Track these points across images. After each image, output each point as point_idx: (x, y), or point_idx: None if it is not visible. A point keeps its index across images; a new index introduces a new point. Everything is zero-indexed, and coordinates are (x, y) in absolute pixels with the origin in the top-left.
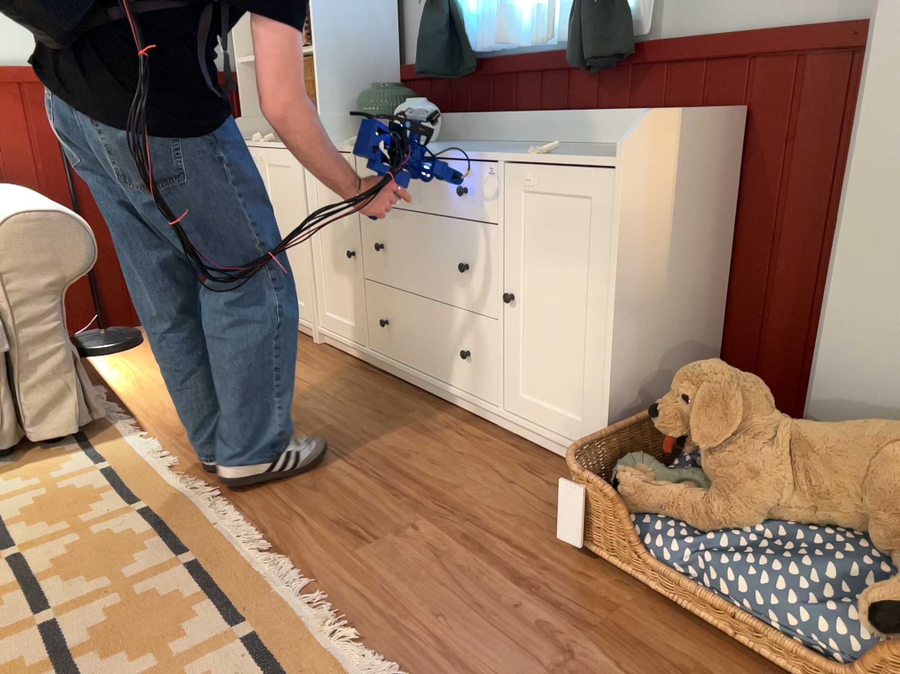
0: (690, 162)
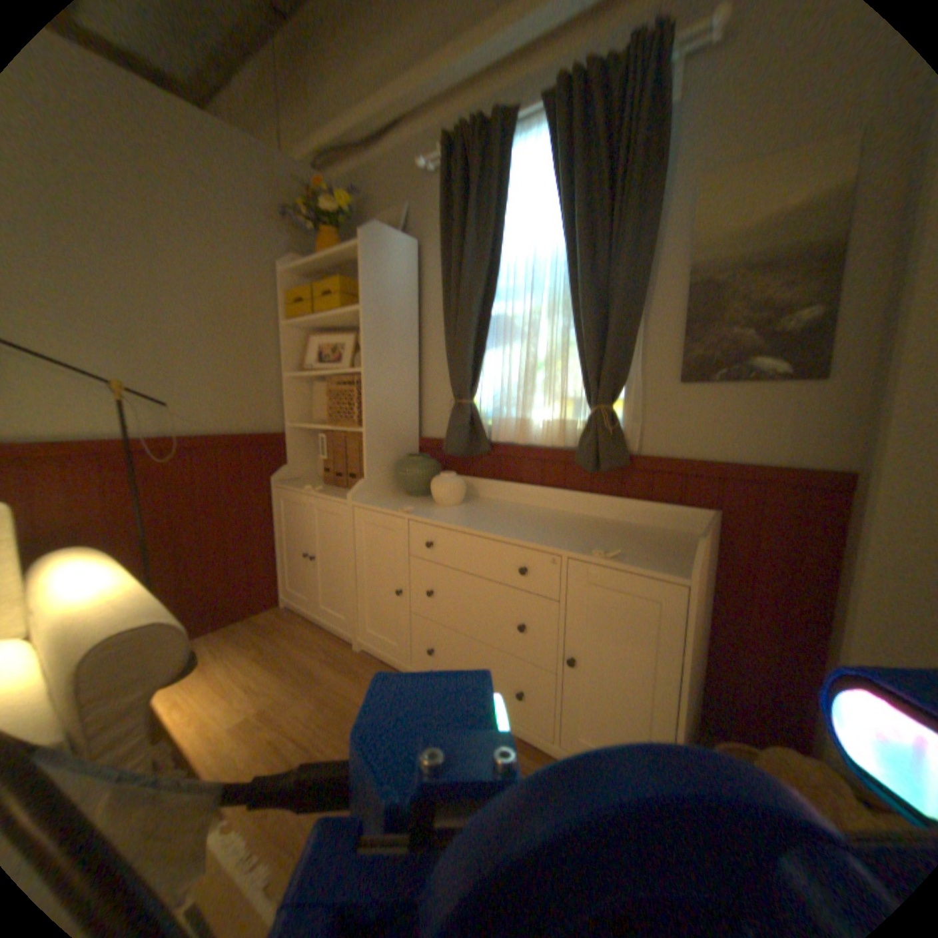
0: (711, 560)
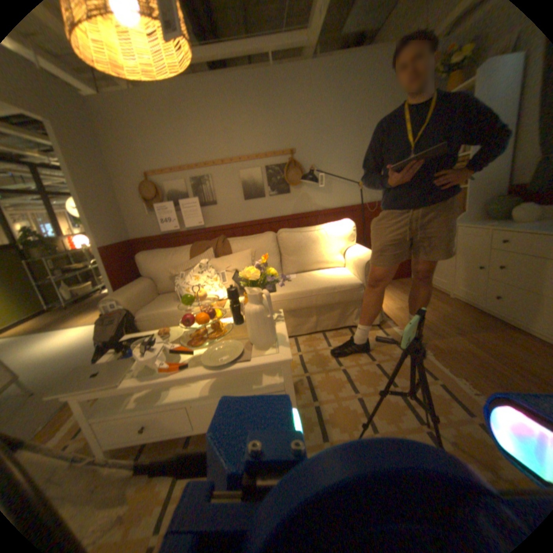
0: None
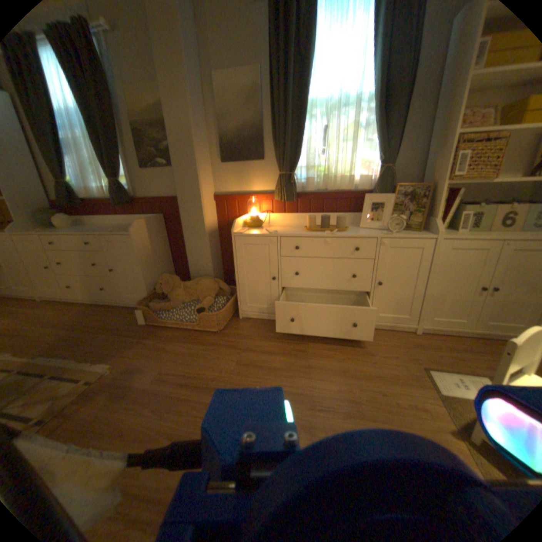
0: (152, 229)
